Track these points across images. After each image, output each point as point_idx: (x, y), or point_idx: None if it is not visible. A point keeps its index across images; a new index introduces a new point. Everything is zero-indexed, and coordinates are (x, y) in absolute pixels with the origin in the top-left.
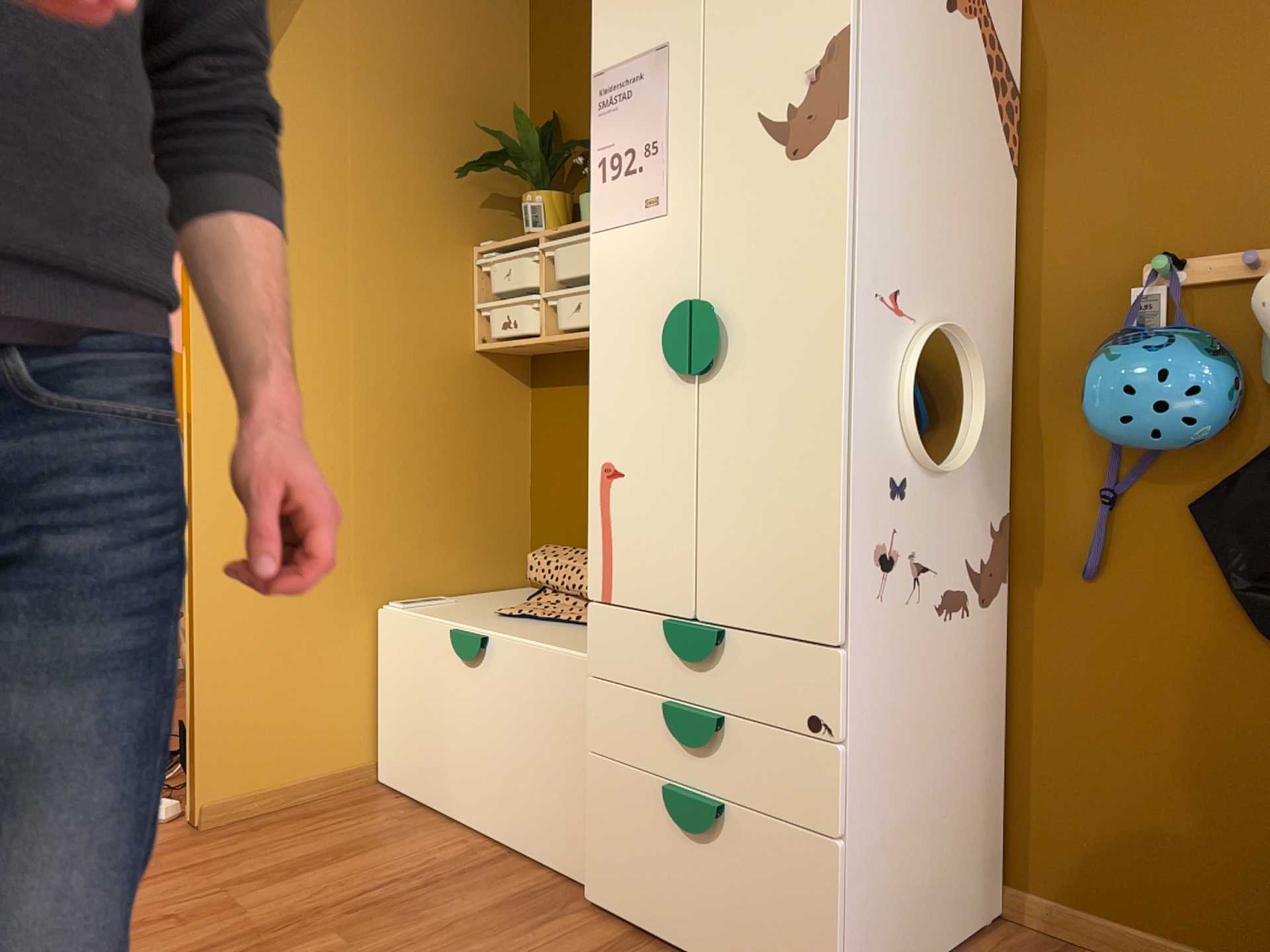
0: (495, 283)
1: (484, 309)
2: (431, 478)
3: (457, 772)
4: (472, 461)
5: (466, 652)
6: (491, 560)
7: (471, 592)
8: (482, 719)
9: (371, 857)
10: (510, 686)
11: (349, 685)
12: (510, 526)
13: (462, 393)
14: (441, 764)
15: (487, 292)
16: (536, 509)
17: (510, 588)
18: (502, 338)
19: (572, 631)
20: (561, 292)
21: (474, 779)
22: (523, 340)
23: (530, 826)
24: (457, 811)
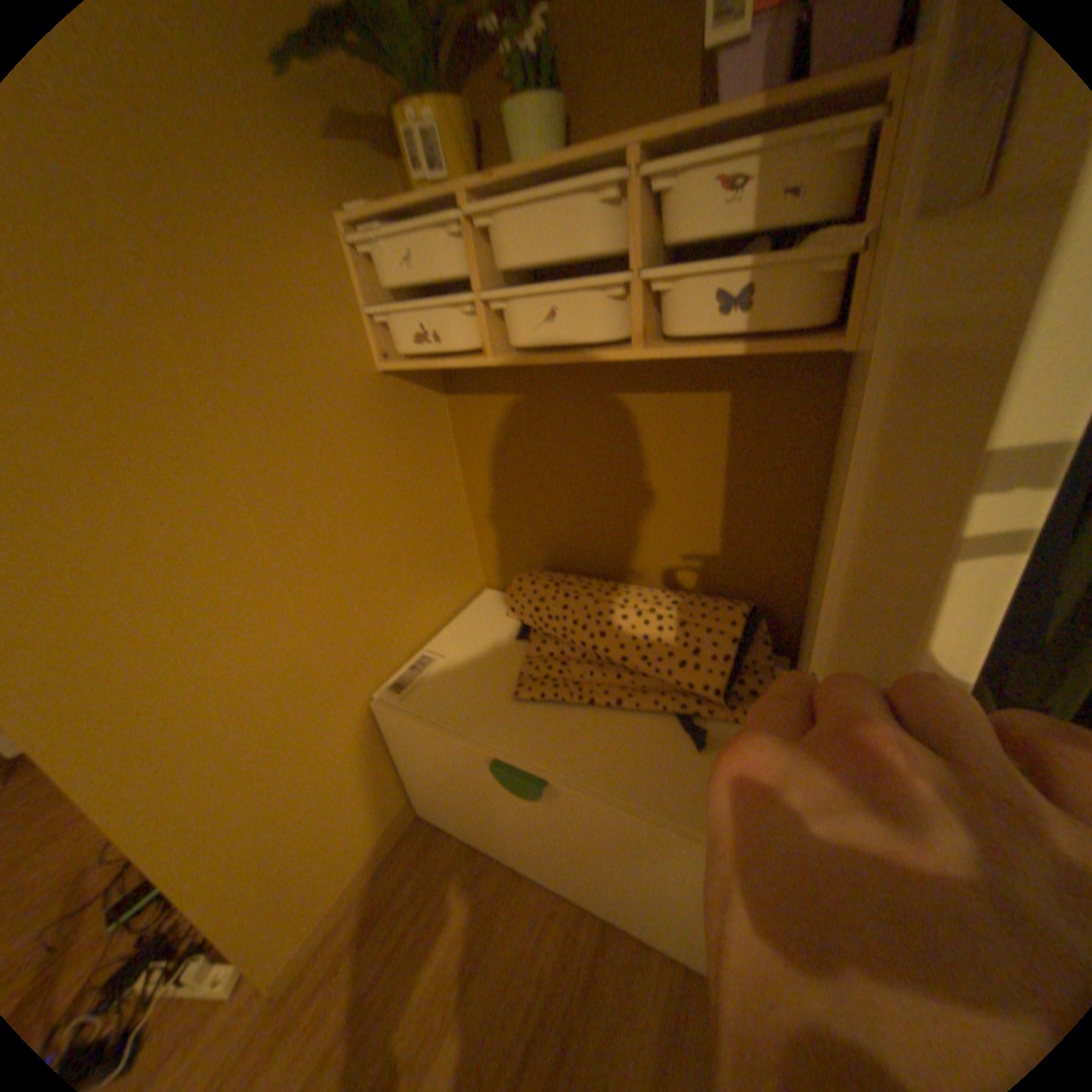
0: (378, 267)
1: (375, 310)
2: (377, 544)
3: (520, 849)
4: (411, 502)
5: (522, 791)
6: (453, 583)
7: (445, 621)
8: (550, 832)
9: (480, 990)
10: (592, 827)
11: (367, 772)
12: (460, 543)
13: (380, 431)
14: (496, 836)
15: (371, 284)
16: (481, 520)
17: (472, 595)
18: (418, 356)
19: (629, 730)
20: (519, 291)
21: (545, 862)
22: (457, 362)
23: (631, 919)
24: (526, 870)
